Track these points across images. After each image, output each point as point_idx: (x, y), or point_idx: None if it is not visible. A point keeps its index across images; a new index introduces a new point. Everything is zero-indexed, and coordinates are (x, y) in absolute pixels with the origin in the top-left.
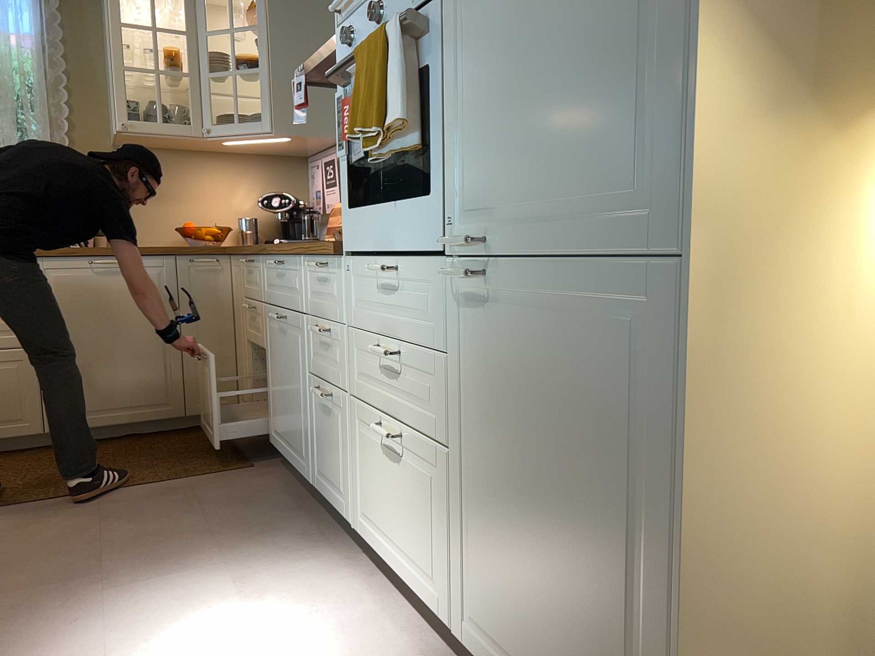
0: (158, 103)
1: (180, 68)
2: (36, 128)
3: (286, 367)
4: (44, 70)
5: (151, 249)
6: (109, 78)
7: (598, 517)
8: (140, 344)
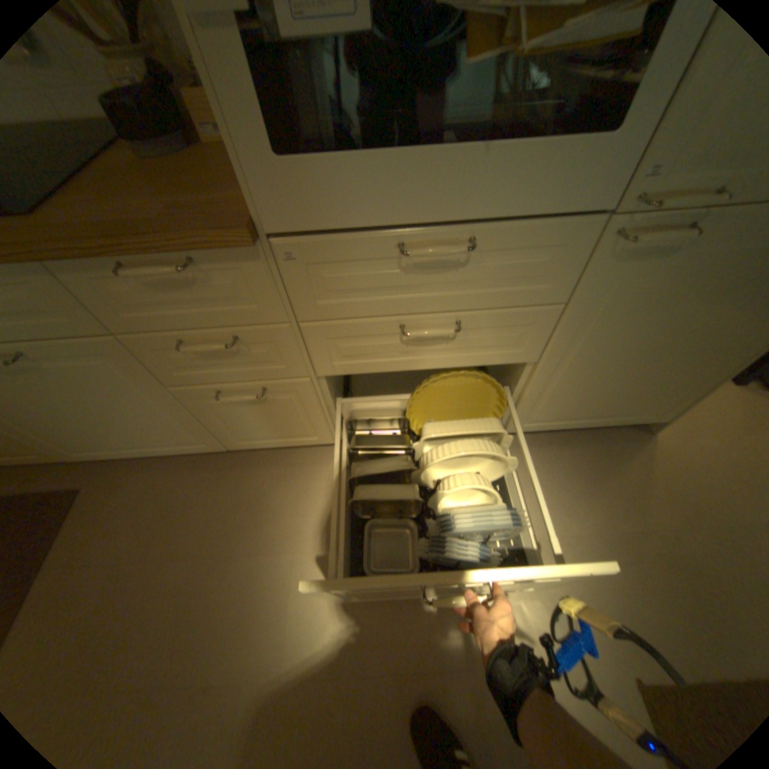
0: None
1: None
2: None
3: (72, 399)
4: None
5: None
6: None
7: (708, 344)
8: None
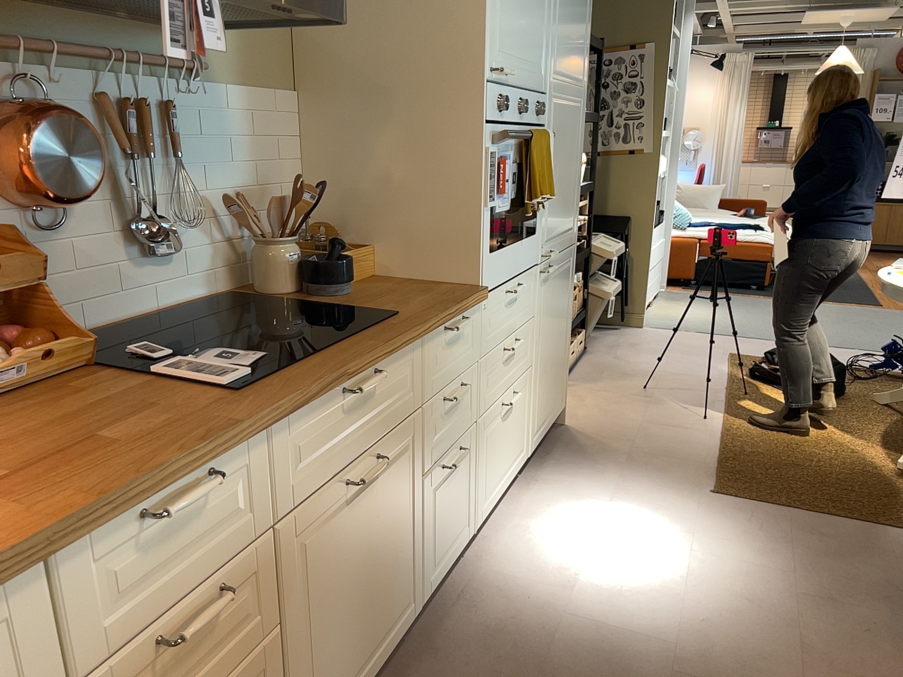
0: None
1: None
2: None
3: (370, 540)
4: None
5: None
6: None
7: (562, 330)
8: None
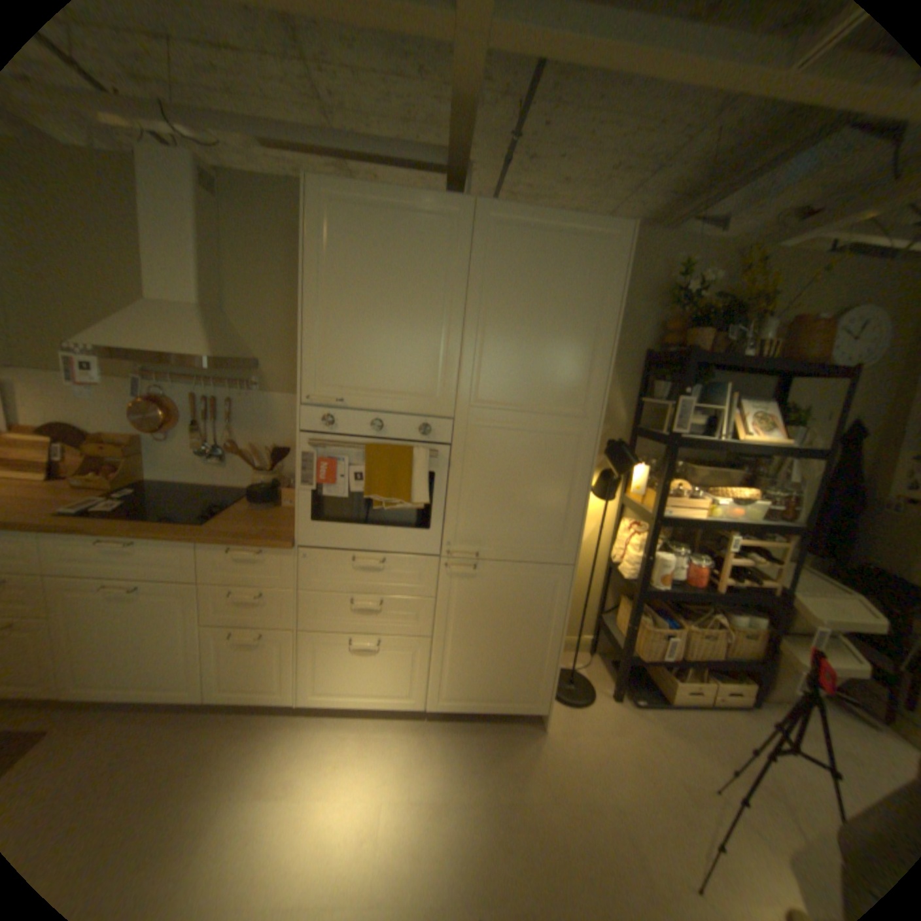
0: None
1: None
2: None
3: (132, 629)
4: None
5: None
6: None
7: (525, 637)
8: None
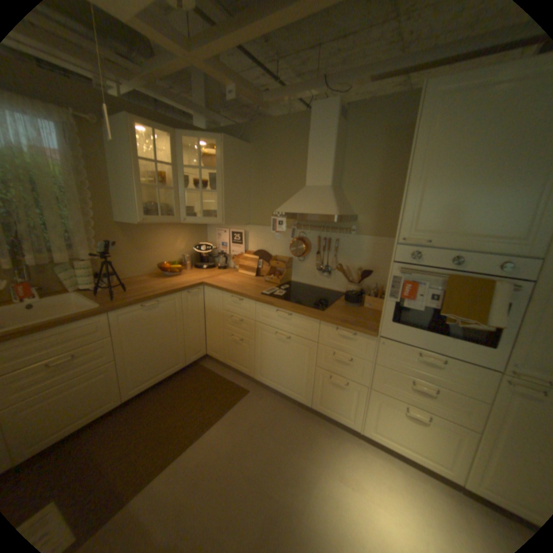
0: (154, 204)
1: (164, 183)
2: (66, 215)
3: (285, 356)
4: (71, 177)
5: (171, 292)
6: (111, 181)
7: None
8: (166, 340)
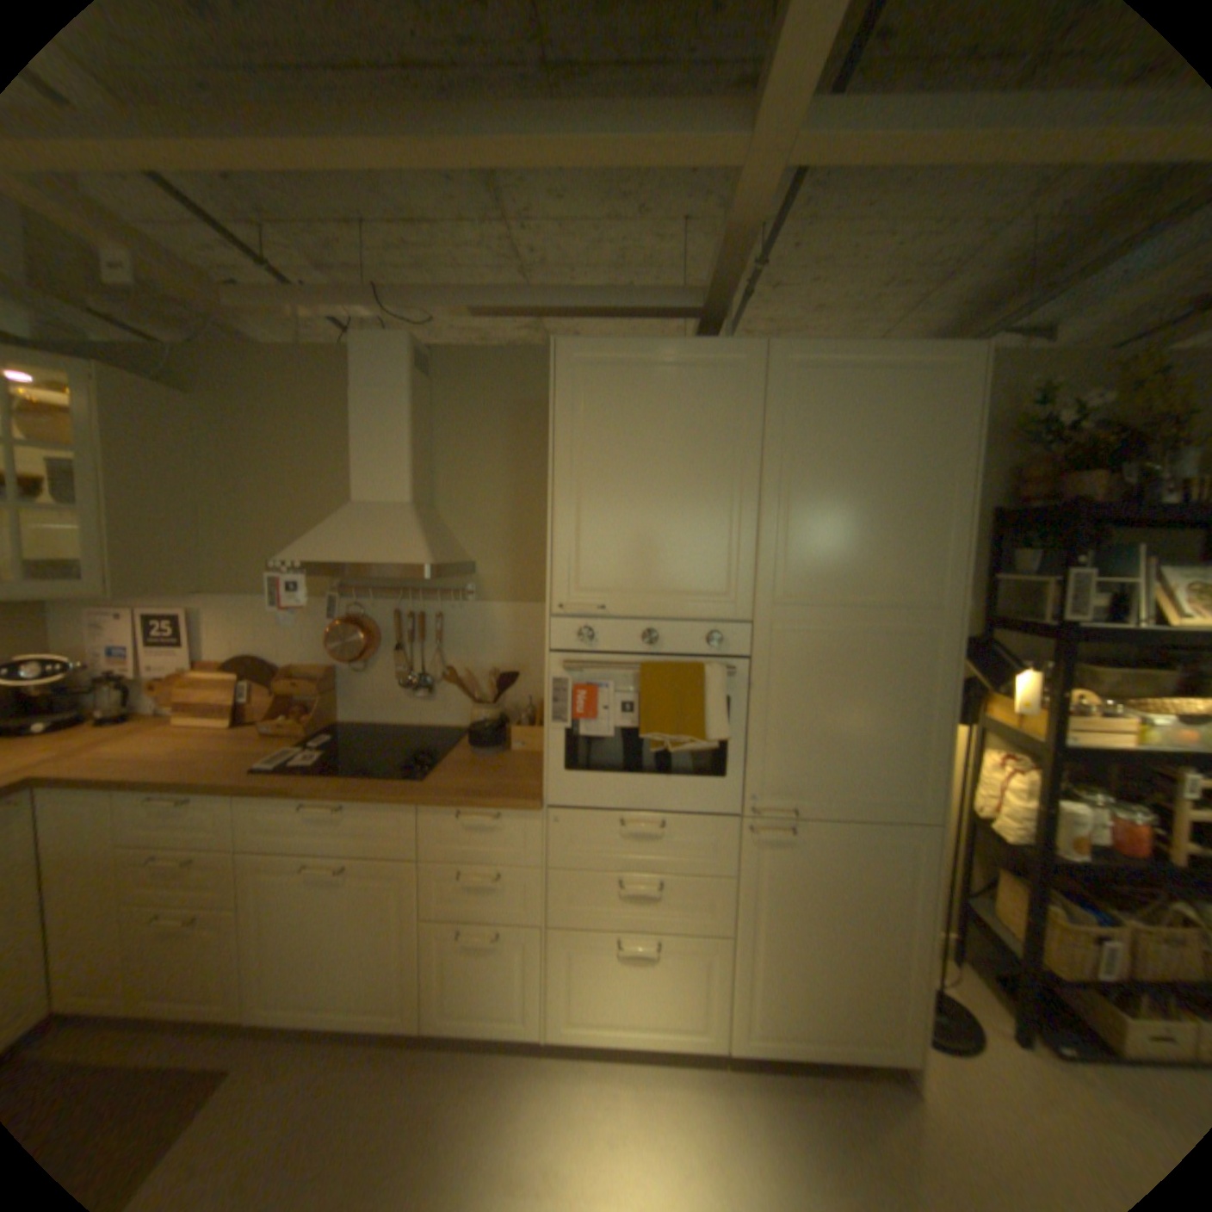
0: None
1: None
2: None
3: (334, 923)
4: None
5: None
6: None
7: (876, 939)
8: None
